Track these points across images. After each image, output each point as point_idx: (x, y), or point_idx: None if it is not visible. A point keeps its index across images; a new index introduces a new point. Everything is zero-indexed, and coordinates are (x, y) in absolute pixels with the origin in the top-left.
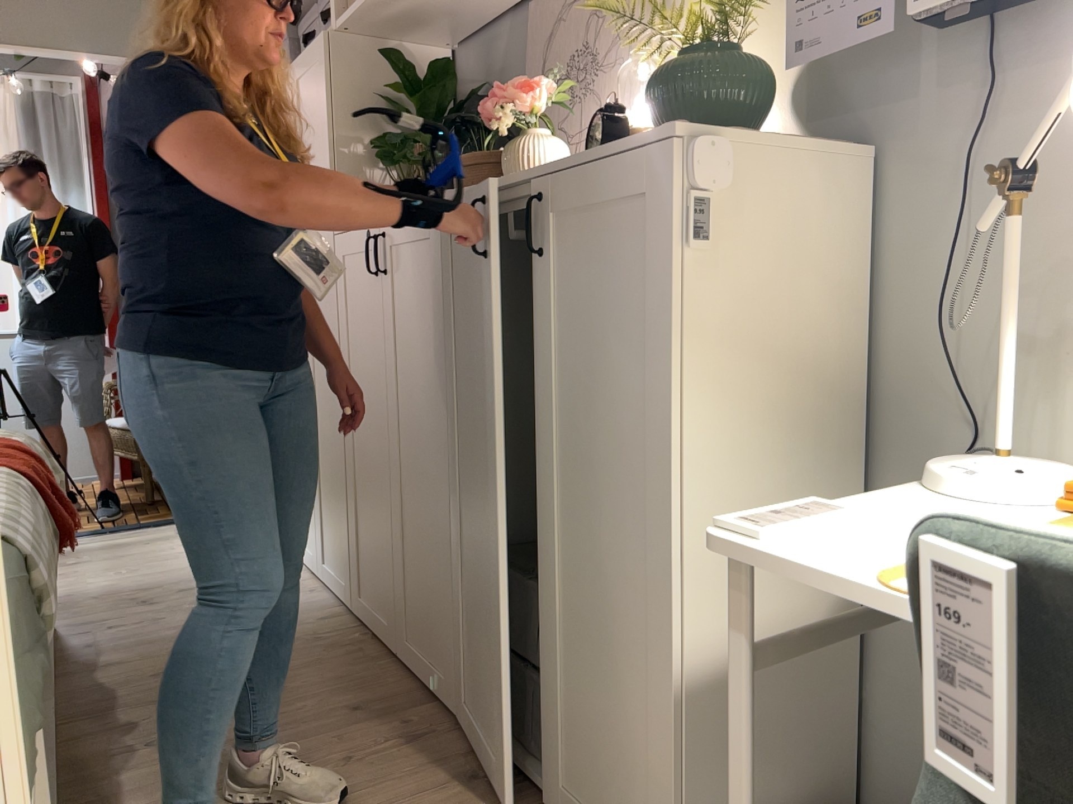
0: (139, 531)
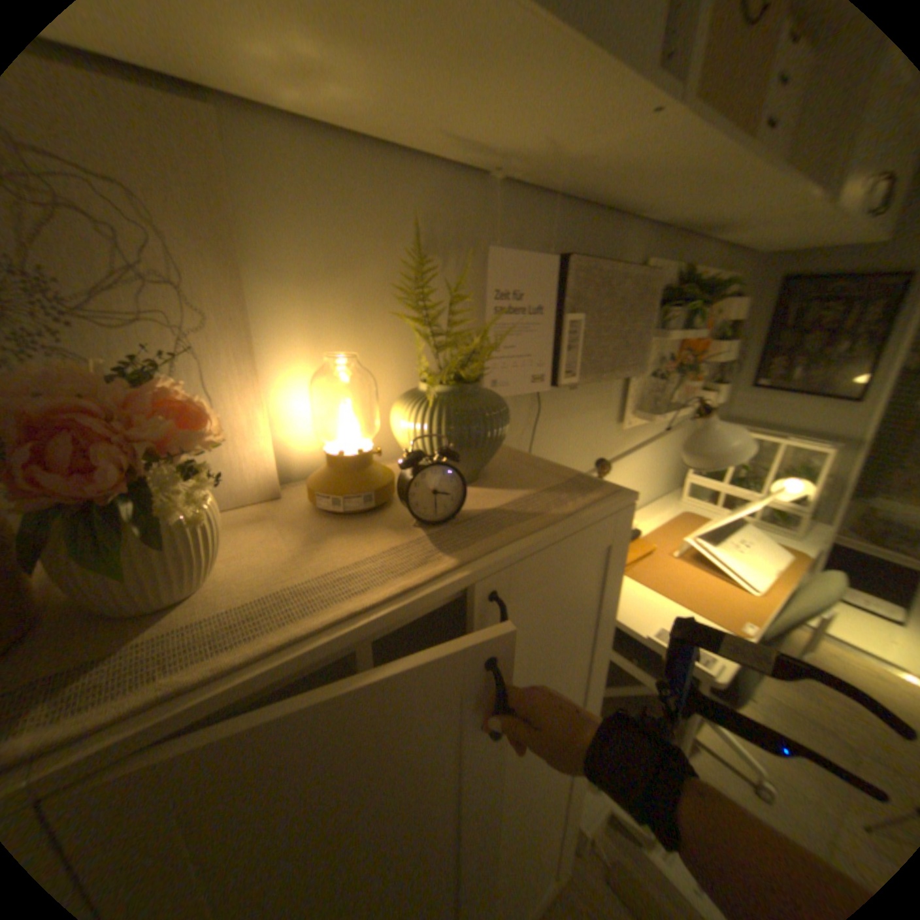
0: None
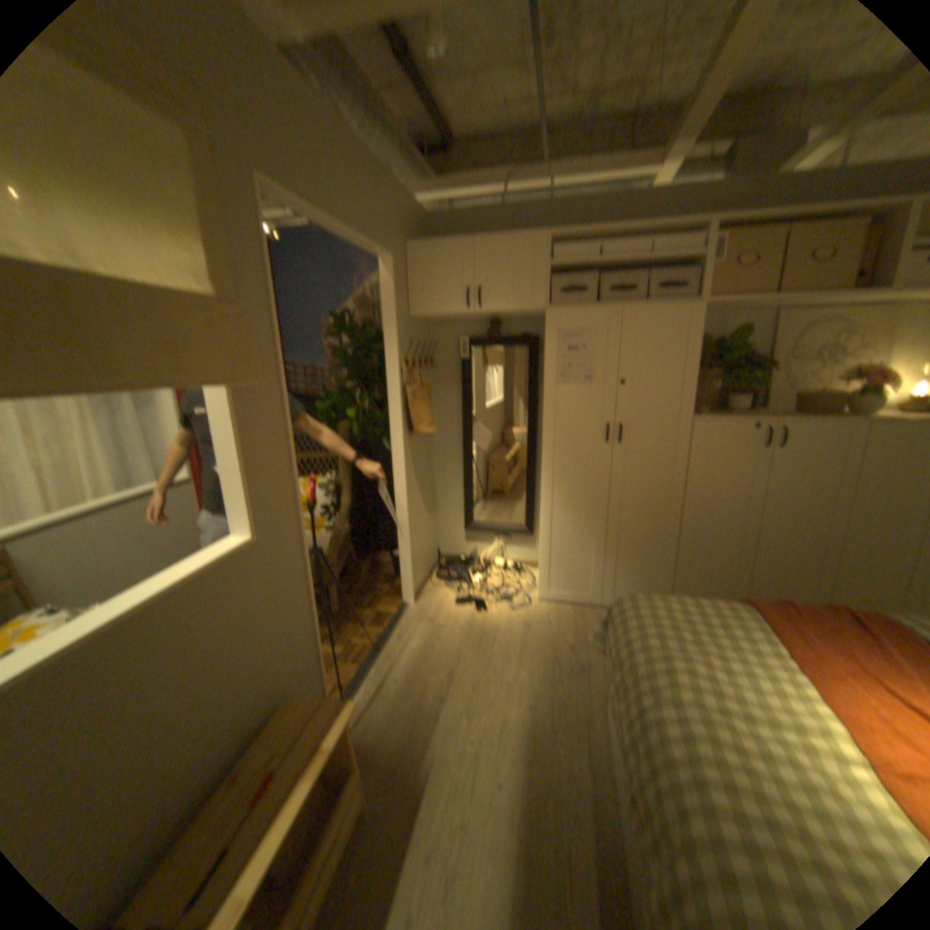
0: (400, 637)
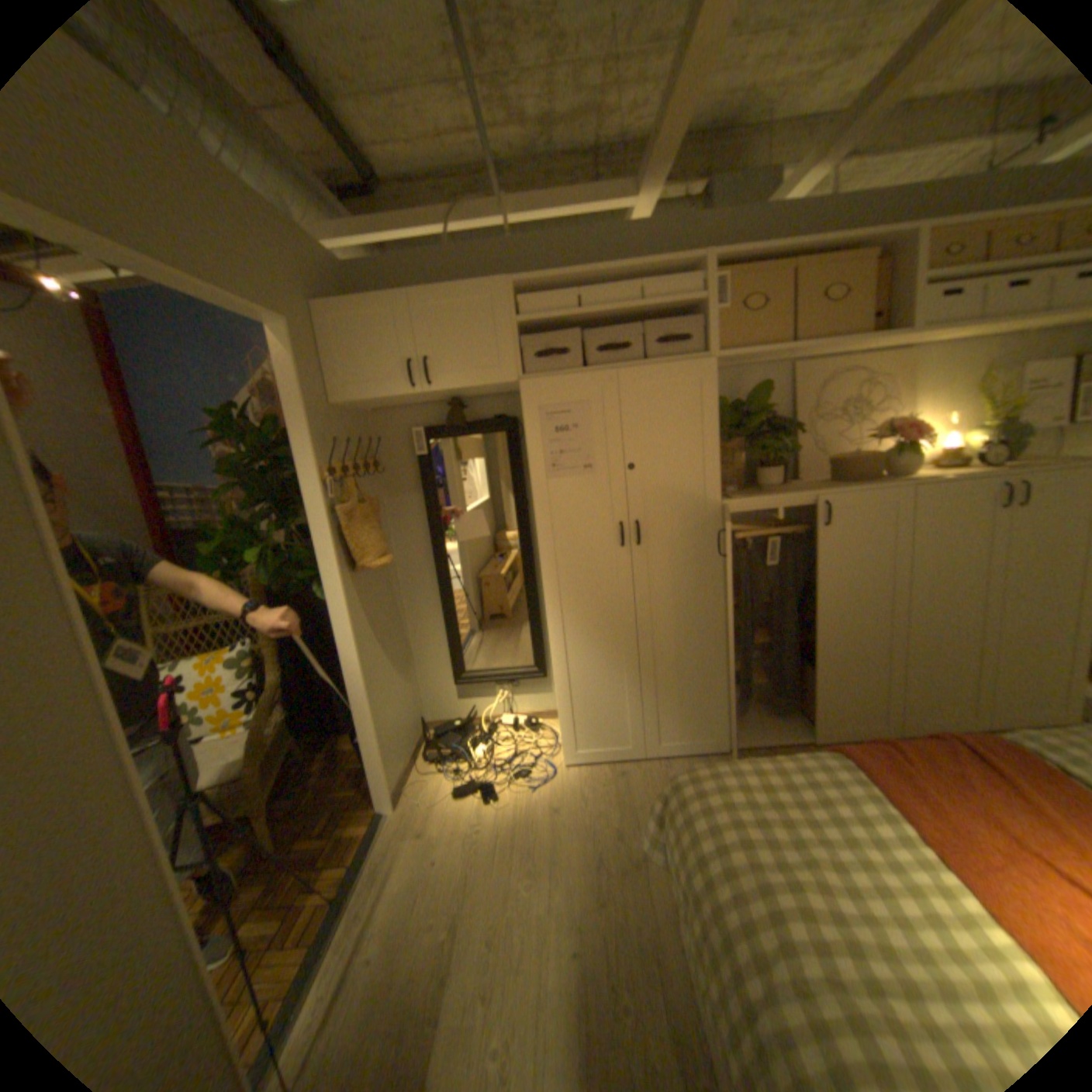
0: (372, 871)
